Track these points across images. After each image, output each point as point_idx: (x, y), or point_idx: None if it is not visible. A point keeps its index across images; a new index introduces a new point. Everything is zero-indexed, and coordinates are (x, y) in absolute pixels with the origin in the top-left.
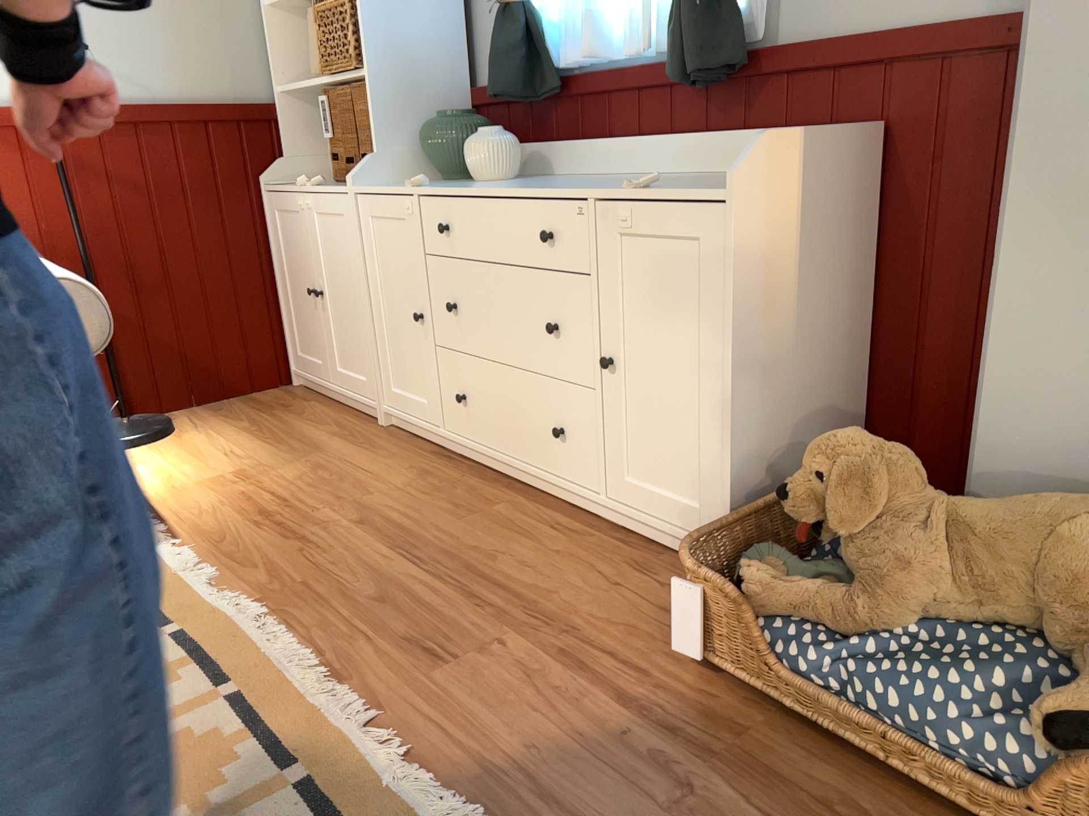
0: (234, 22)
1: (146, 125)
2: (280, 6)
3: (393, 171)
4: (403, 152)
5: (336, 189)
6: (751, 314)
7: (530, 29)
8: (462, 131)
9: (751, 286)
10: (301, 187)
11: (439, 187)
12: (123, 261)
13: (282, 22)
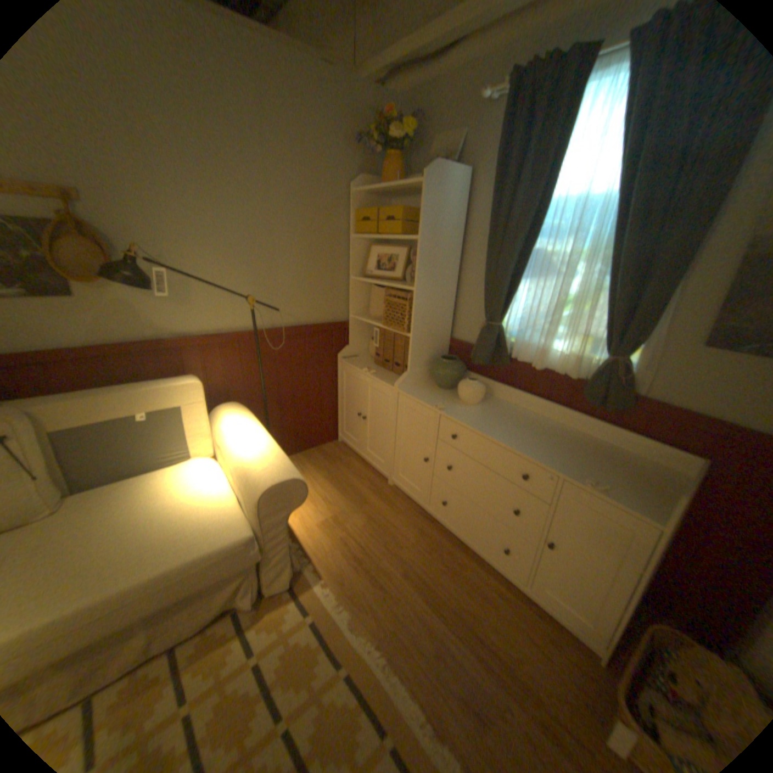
0: (336, 284)
1: (293, 334)
2: (357, 277)
3: (415, 379)
4: (420, 369)
5: (384, 381)
6: (654, 572)
7: (501, 336)
8: (456, 372)
9: (659, 562)
10: (359, 364)
11: (451, 411)
12: (275, 395)
13: (357, 284)
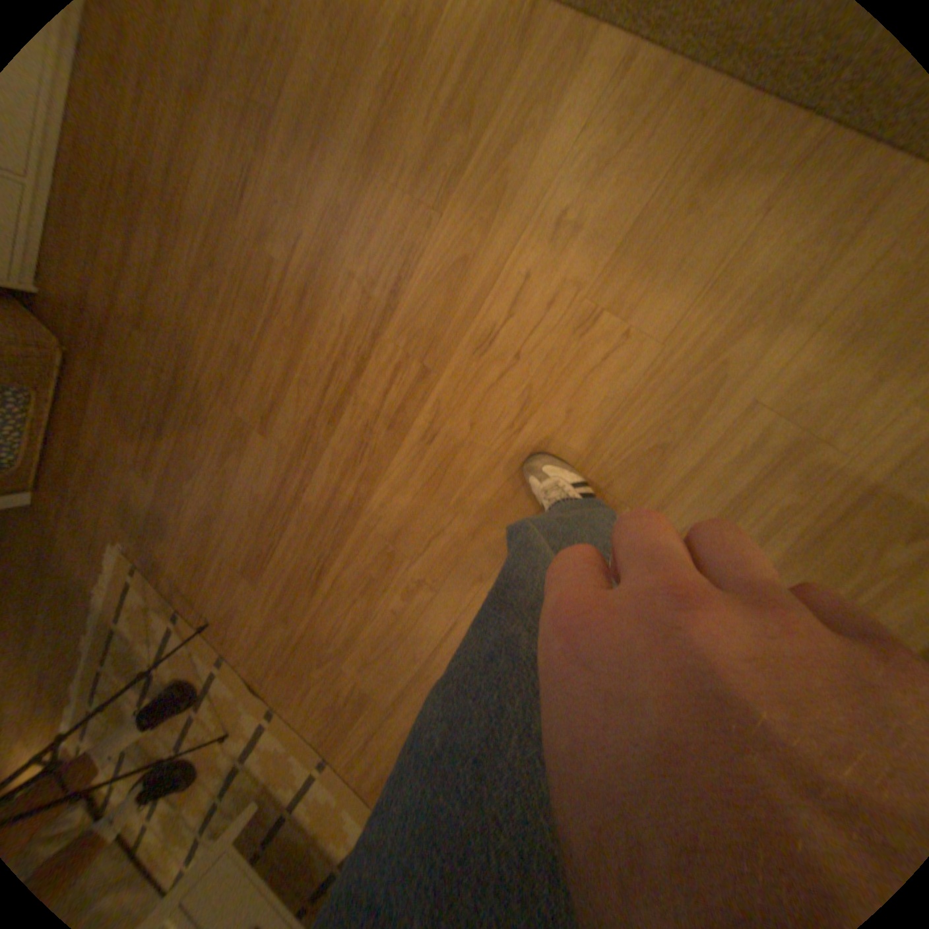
0: None
1: None
2: None
3: None
4: None
5: None
6: None
7: None
8: None
9: None
10: None
11: None
12: None
13: None
